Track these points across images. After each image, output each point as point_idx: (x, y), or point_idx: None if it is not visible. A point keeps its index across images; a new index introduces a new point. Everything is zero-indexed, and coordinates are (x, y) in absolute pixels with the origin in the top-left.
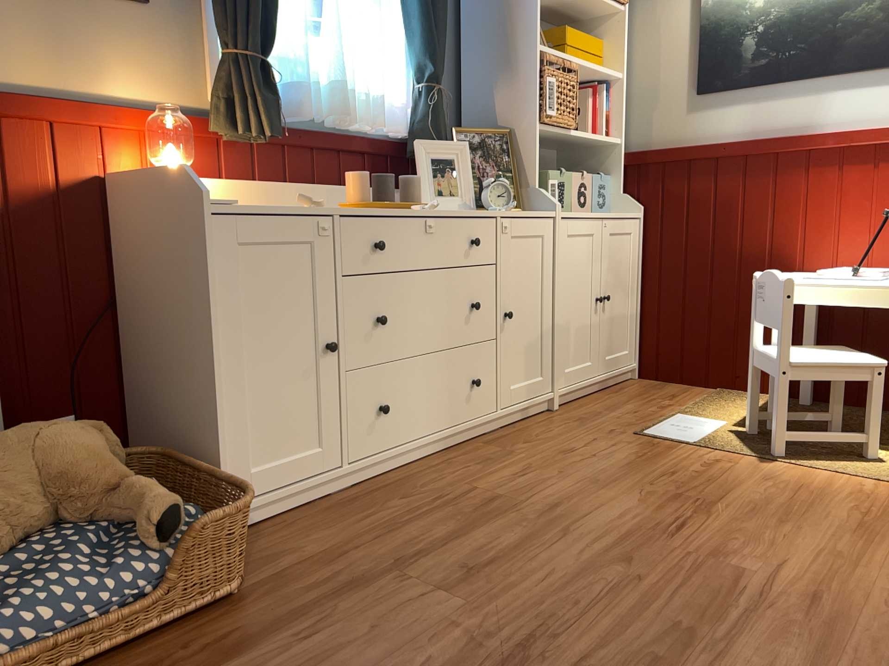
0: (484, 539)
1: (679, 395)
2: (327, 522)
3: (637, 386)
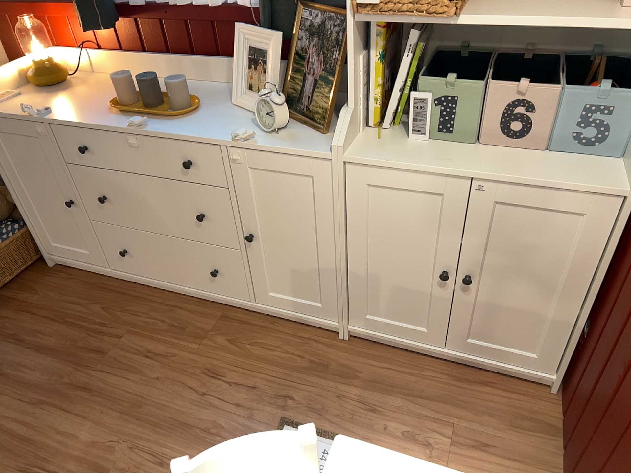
0: (37, 363)
1: (491, 454)
2: (71, 291)
3: (510, 399)
